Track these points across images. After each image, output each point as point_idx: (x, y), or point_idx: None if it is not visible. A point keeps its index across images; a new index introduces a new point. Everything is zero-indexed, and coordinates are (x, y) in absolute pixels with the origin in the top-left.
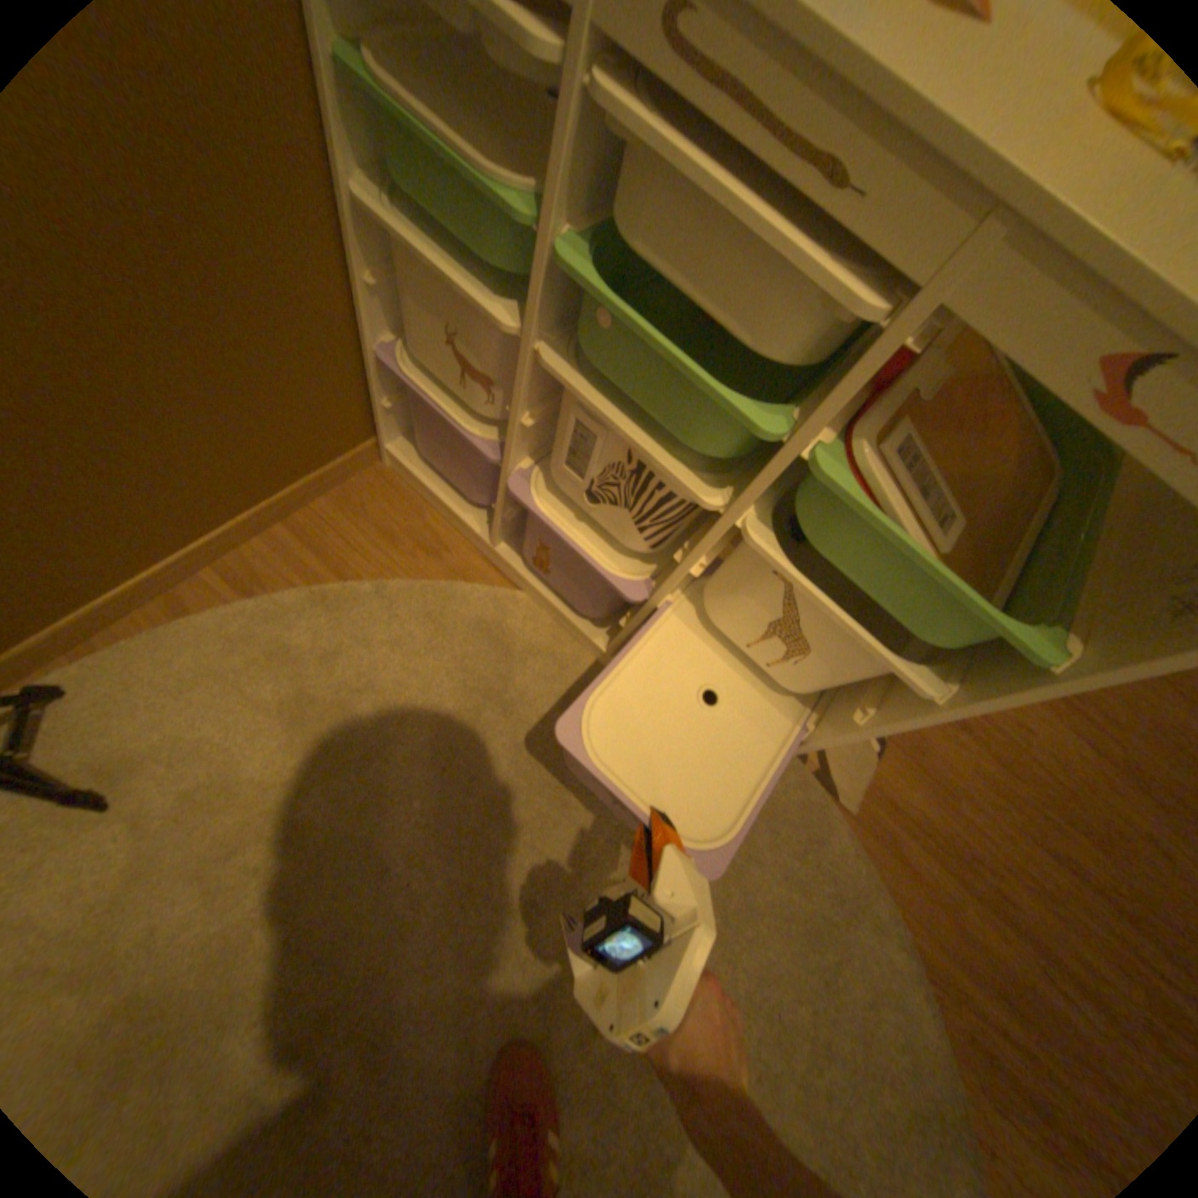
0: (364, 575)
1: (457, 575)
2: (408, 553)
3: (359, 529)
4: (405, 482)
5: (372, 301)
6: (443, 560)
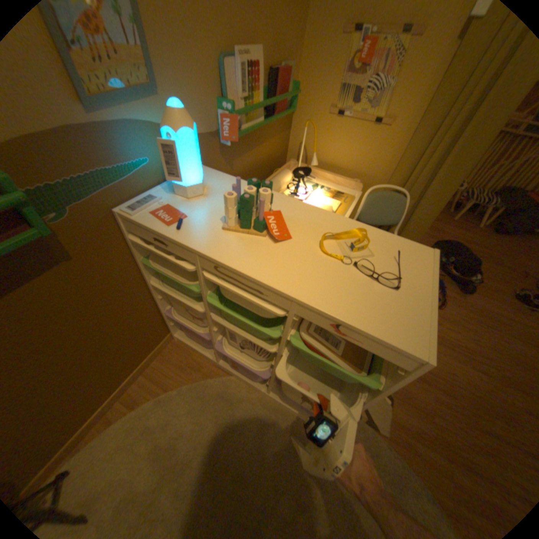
0: (173, 387)
1: (207, 377)
2: (188, 373)
3: (169, 369)
4: (183, 345)
5: (161, 301)
6: (201, 372)
